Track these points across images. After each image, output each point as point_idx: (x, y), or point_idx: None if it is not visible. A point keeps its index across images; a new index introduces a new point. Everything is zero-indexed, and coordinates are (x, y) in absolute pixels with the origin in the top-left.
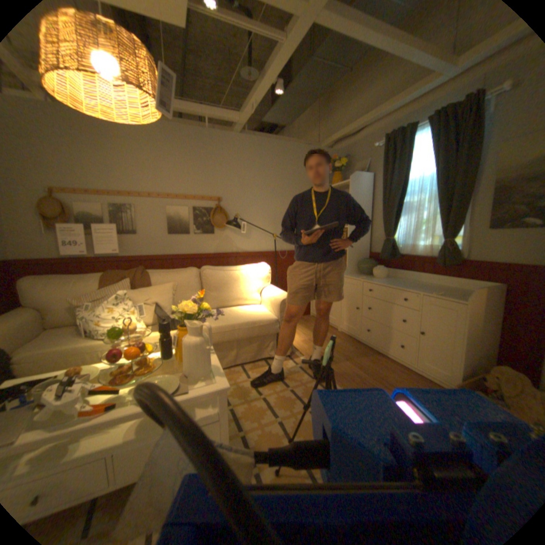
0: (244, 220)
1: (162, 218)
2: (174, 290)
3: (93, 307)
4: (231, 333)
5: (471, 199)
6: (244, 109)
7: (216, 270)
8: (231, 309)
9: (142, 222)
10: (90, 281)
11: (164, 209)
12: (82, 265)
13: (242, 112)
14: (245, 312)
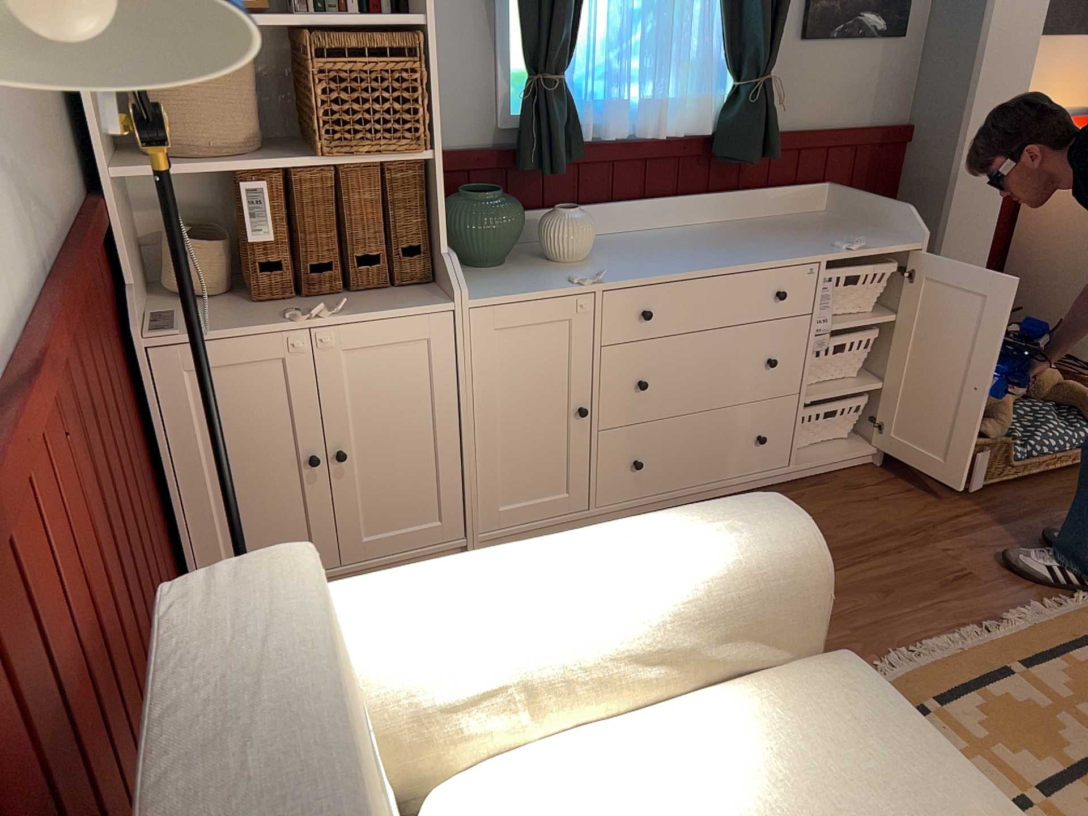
0: None
1: None
2: None
3: None
4: None
5: None
6: None
7: None
8: None
9: None
10: None
11: None
12: None
13: None
14: None
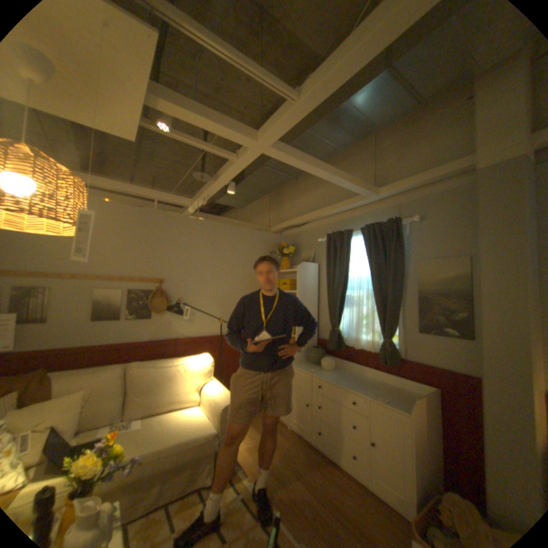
0: (188, 304)
1: (85, 304)
2: (84, 402)
3: None
4: (155, 465)
5: (401, 304)
6: (196, 199)
7: (147, 369)
8: (161, 420)
9: (58, 309)
10: None
11: (91, 293)
12: None
13: (193, 201)
14: (178, 424)
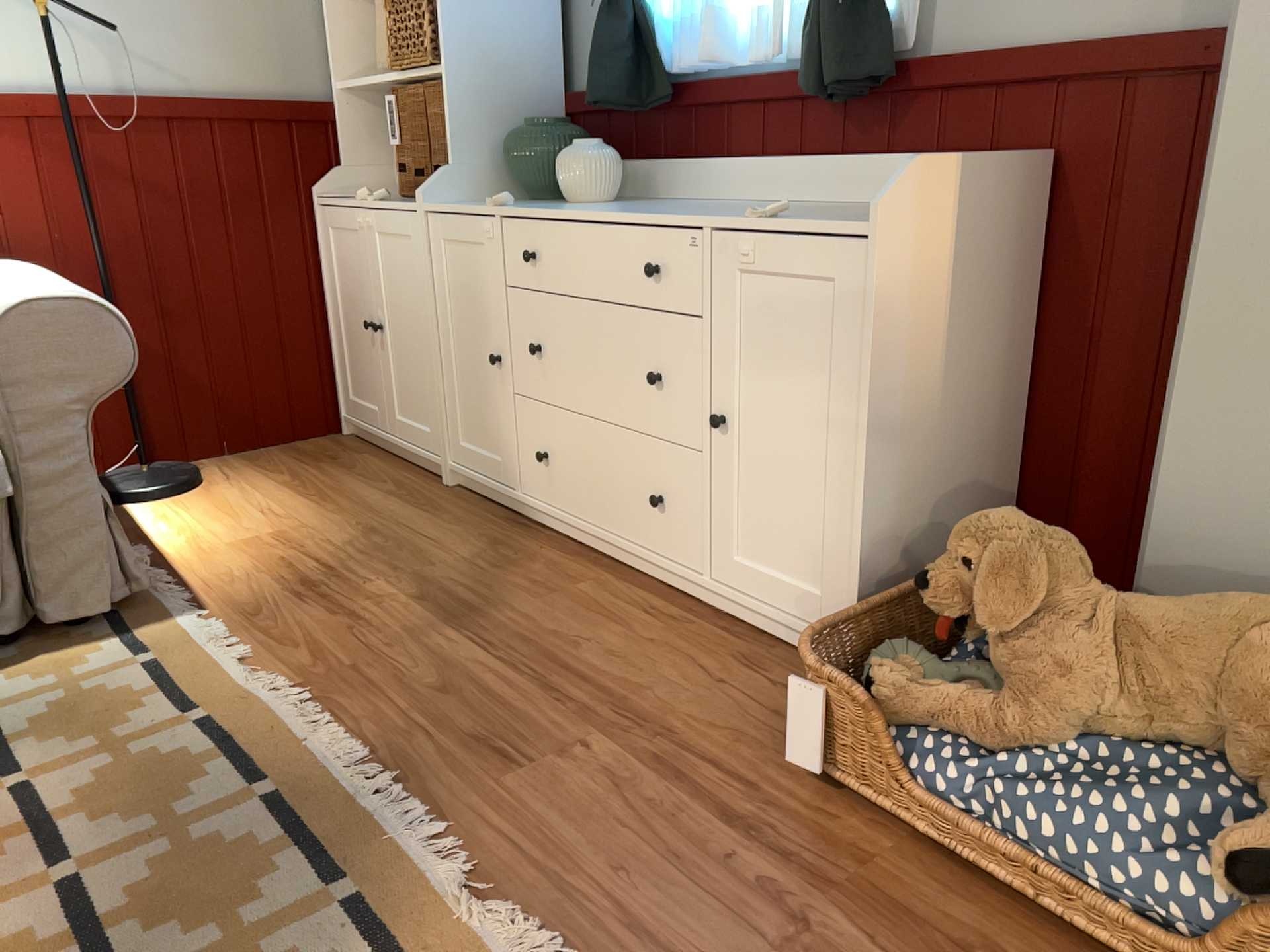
0: None
1: None
2: None
3: None
4: None
5: None
6: None
7: None
8: None
9: None
10: None
11: None
12: None
13: None
14: None
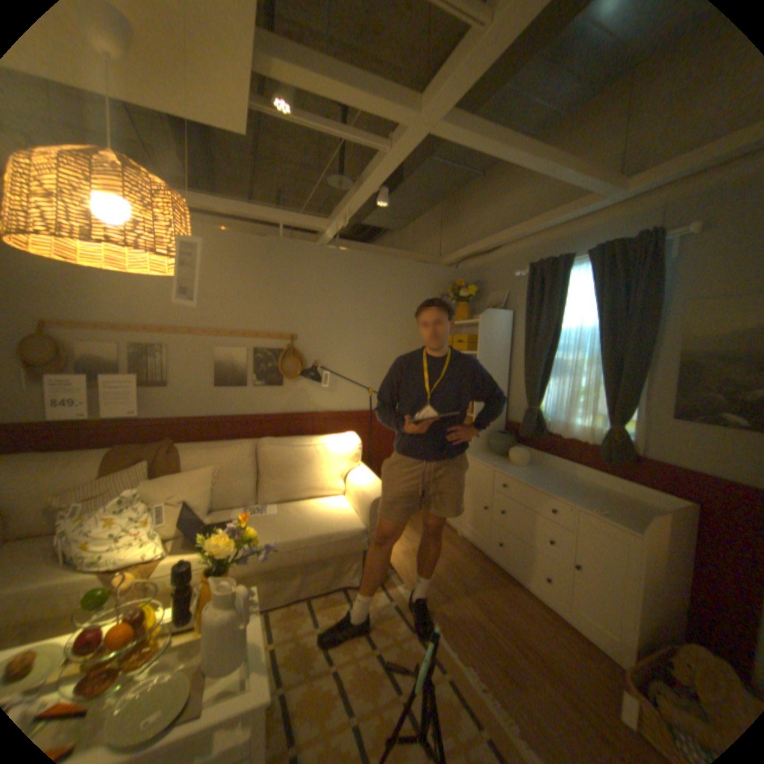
0: (327, 367)
1: (206, 365)
2: (214, 478)
3: (84, 512)
4: (294, 555)
5: (647, 374)
6: (333, 219)
7: (280, 446)
8: (299, 507)
9: (177, 371)
10: (86, 466)
11: (211, 352)
12: (80, 433)
13: (330, 222)
14: (319, 513)
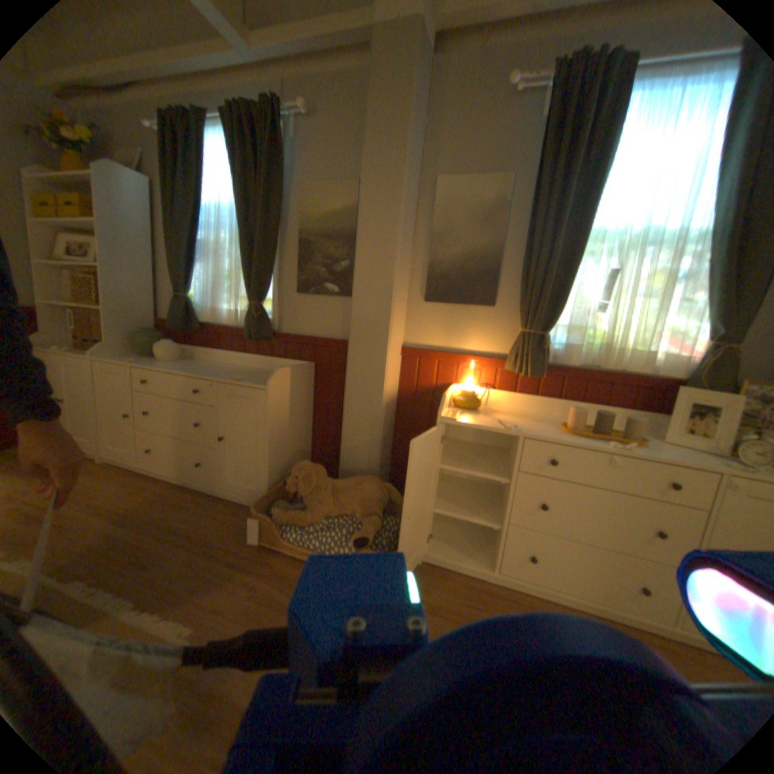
0: None
1: None
2: None
3: None
4: None
5: (278, 252)
6: None
7: None
8: None
9: None
10: None
11: None
12: None
13: None
14: None
